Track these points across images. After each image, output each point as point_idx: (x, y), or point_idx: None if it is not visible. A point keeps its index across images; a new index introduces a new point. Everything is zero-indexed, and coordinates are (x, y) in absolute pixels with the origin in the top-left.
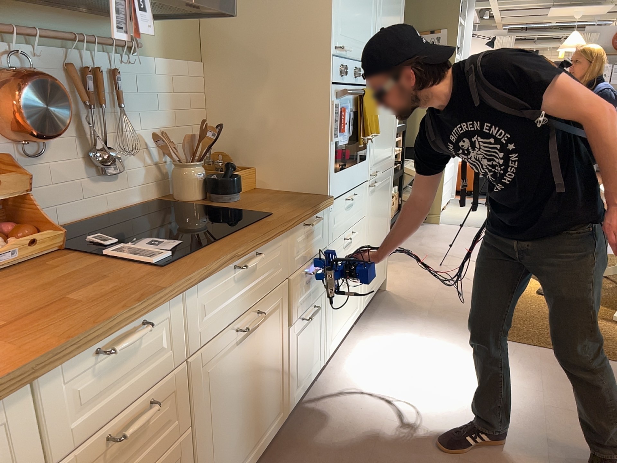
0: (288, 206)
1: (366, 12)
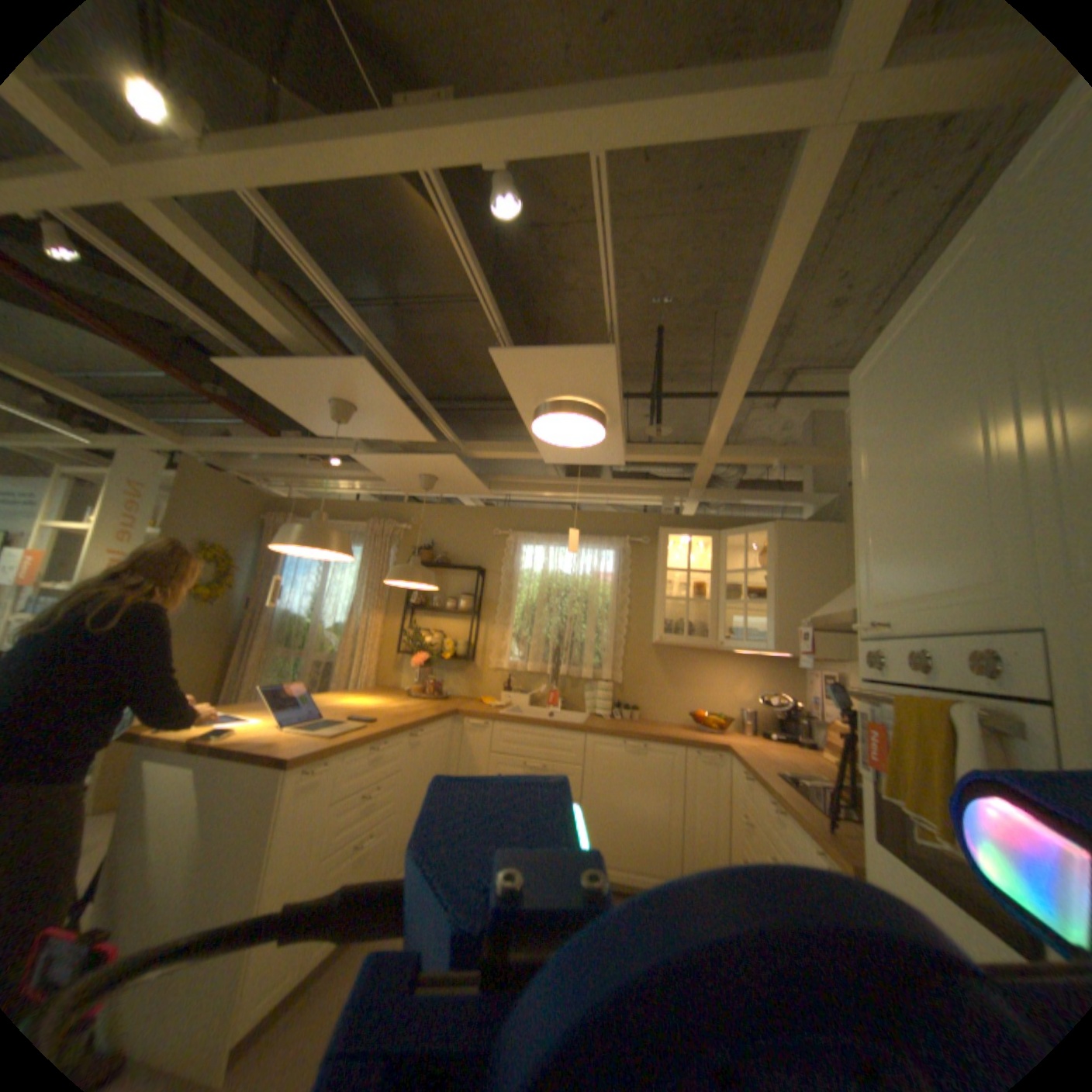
0: (847, 836)
1: (946, 516)
